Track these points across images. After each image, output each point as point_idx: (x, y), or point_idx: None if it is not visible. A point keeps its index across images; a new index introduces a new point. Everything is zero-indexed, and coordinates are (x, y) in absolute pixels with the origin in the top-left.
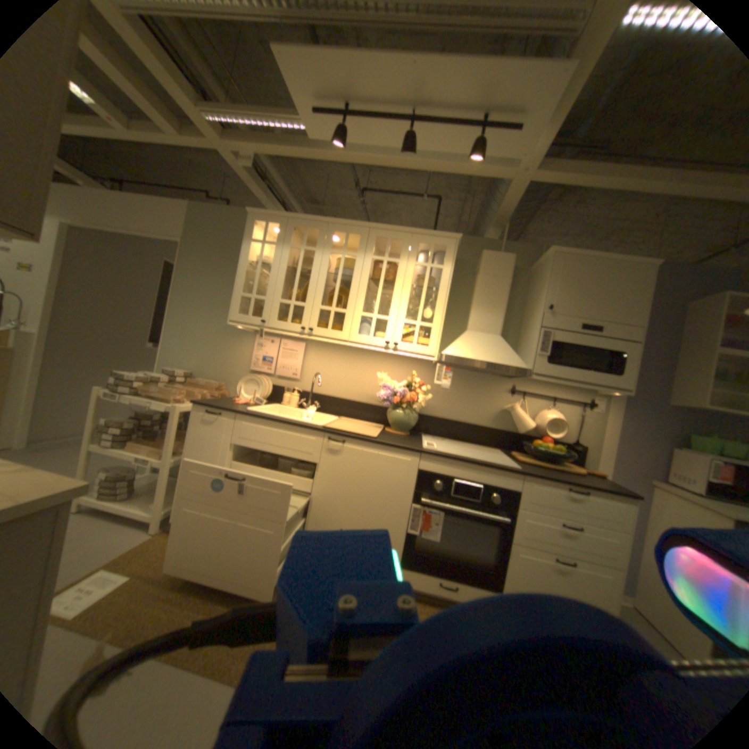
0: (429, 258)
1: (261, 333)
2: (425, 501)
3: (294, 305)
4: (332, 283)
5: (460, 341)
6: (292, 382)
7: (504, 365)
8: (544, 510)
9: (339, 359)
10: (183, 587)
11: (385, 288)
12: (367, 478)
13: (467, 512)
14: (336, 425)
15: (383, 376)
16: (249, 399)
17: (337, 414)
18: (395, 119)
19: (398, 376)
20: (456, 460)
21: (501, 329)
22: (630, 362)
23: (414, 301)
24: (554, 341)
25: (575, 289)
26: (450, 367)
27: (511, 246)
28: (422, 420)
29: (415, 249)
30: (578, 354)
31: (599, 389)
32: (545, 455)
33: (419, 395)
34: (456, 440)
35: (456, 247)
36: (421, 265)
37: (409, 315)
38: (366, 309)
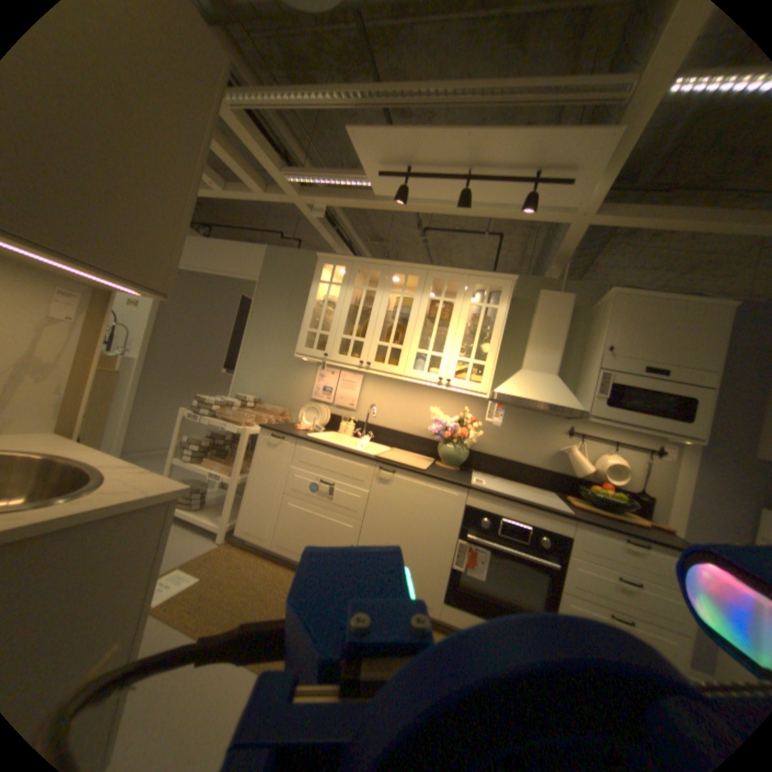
0: (485, 298)
1: (323, 364)
2: (471, 538)
3: (354, 340)
4: (391, 320)
5: (514, 380)
6: (349, 412)
7: (559, 406)
8: (599, 561)
9: (394, 393)
10: (243, 595)
11: (441, 326)
12: (414, 510)
13: (514, 553)
14: (388, 456)
15: (436, 411)
16: (309, 426)
17: (390, 446)
18: (453, 178)
19: (451, 411)
20: (504, 499)
21: (558, 369)
22: (701, 409)
23: (469, 338)
24: (615, 384)
25: (638, 331)
26: (505, 405)
27: (572, 285)
28: (474, 457)
29: (472, 289)
30: (642, 398)
31: (665, 436)
32: (604, 502)
33: (471, 431)
34: (509, 480)
35: (512, 287)
36: (477, 304)
37: (463, 352)
38: (421, 345)
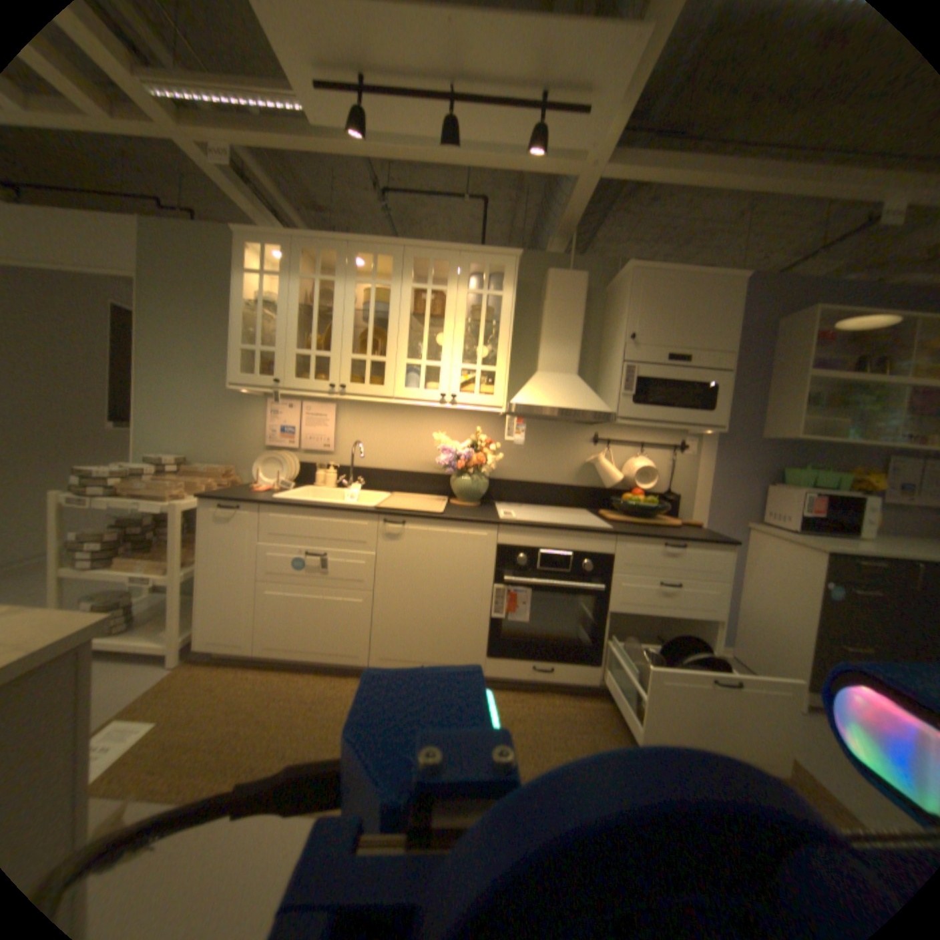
0: (483, 284)
1: (274, 396)
2: (507, 580)
3: (314, 356)
4: (361, 324)
5: (530, 387)
6: (325, 457)
7: (584, 411)
8: (640, 571)
9: (382, 422)
10: (226, 724)
11: (431, 326)
12: (436, 563)
13: (556, 585)
14: (391, 505)
15: (441, 438)
16: (271, 485)
17: (388, 491)
18: (429, 99)
19: (458, 436)
20: (539, 528)
21: (577, 368)
22: (721, 394)
23: (469, 340)
24: (639, 378)
25: (658, 313)
26: (520, 419)
27: (581, 263)
28: (492, 486)
29: (465, 273)
30: (666, 390)
31: (689, 429)
32: (636, 510)
33: (487, 457)
34: (535, 505)
35: (515, 267)
36: (473, 294)
37: (465, 359)
38: (409, 355)
